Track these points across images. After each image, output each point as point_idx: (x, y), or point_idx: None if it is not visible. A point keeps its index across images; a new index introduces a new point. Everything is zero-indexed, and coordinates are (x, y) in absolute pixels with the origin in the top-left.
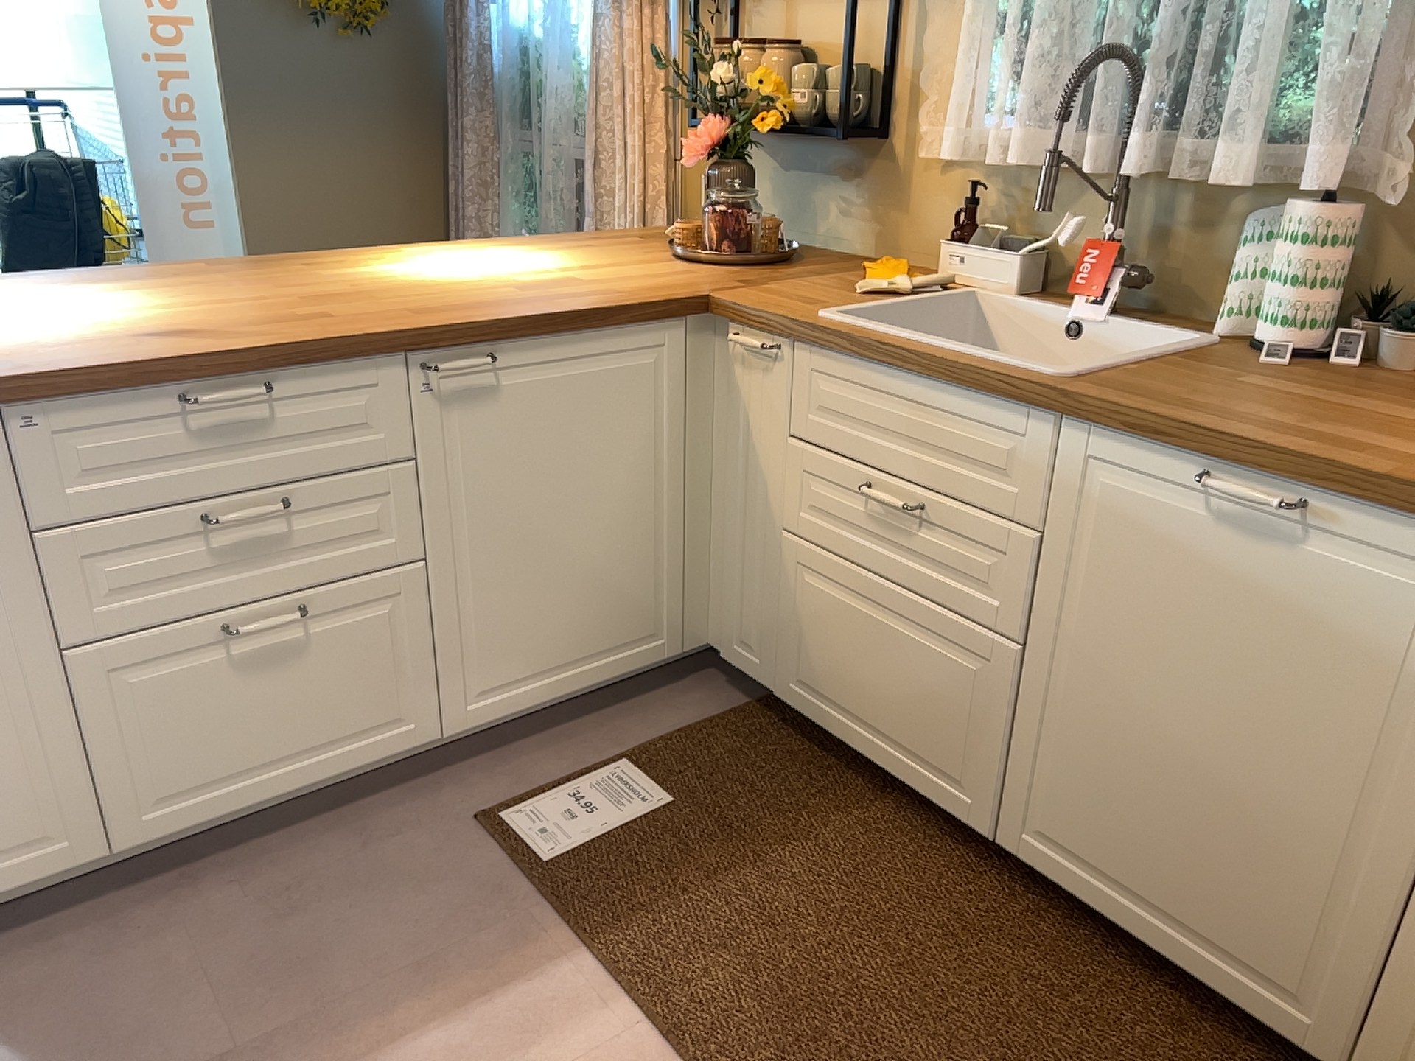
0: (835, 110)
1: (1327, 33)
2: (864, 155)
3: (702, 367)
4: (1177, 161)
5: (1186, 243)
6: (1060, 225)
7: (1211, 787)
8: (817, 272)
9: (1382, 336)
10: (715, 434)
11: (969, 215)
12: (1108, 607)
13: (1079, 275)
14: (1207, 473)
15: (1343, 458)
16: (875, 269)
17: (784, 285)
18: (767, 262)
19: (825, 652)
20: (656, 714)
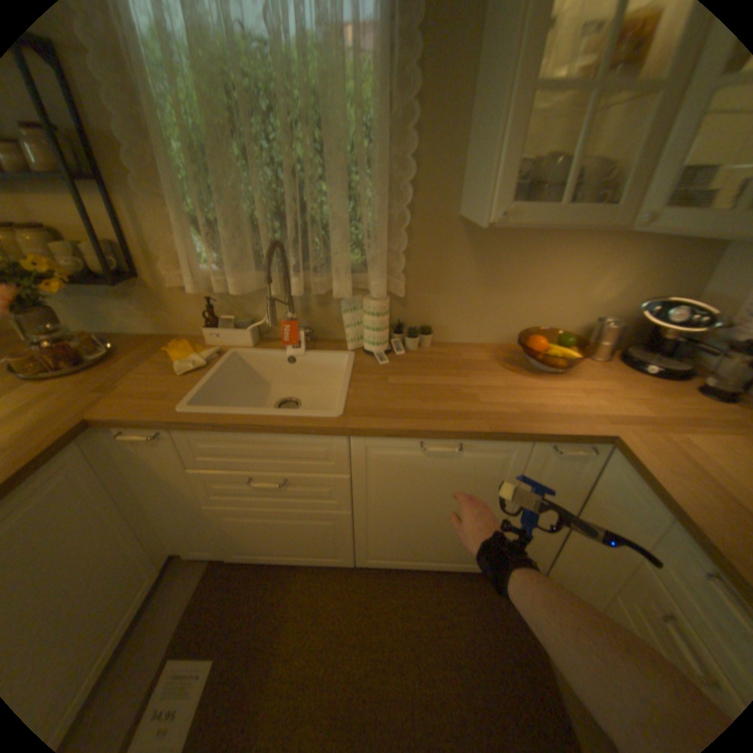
0: (97, 267)
1: (366, 233)
2: (125, 285)
3: (99, 454)
4: (315, 285)
5: (319, 311)
6: (258, 309)
7: (438, 527)
8: (136, 360)
9: (403, 337)
10: (126, 477)
11: (211, 312)
12: (387, 491)
13: (285, 337)
14: (422, 442)
15: (470, 425)
16: (174, 352)
17: (128, 385)
18: (97, 362)
19: (248, 541)
20: (164, 612)
